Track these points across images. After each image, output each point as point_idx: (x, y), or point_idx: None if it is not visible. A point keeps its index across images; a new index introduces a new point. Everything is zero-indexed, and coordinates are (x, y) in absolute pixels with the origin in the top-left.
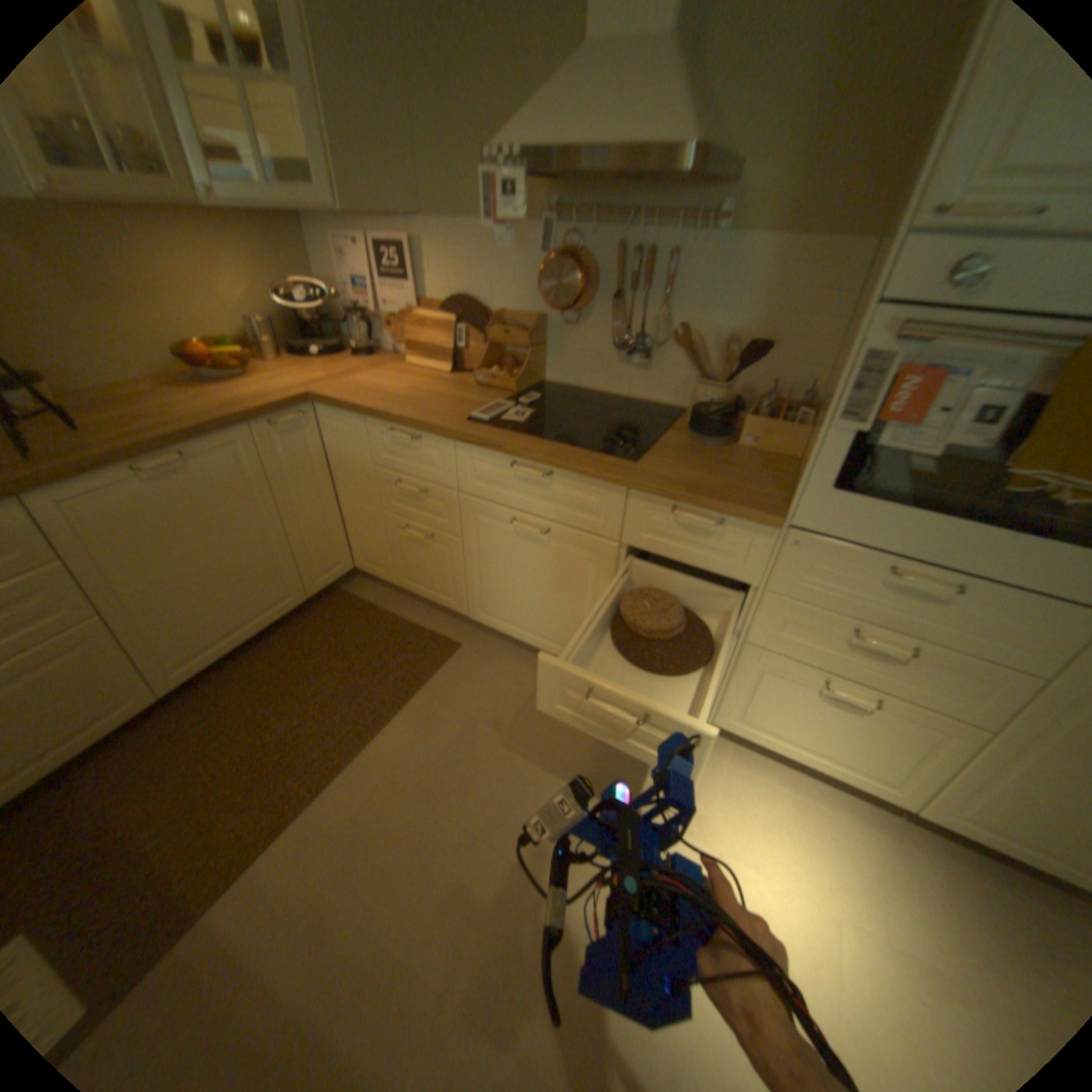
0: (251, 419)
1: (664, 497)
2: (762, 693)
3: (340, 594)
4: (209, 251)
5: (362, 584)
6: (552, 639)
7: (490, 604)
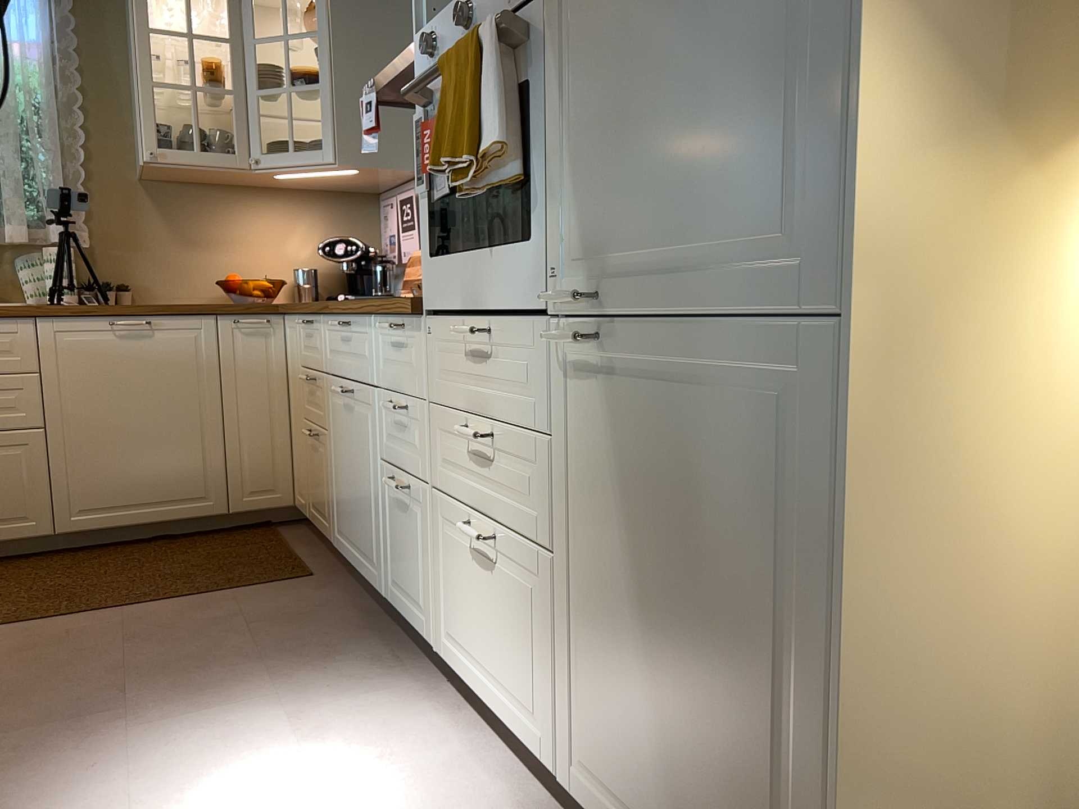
0: (217, 313)
1: (376, 313)
2: (450, 576)
3: (268, 530)
4: (288, 220)
5: (296, 529)
6: (363, 555)
7: (339, 518)
